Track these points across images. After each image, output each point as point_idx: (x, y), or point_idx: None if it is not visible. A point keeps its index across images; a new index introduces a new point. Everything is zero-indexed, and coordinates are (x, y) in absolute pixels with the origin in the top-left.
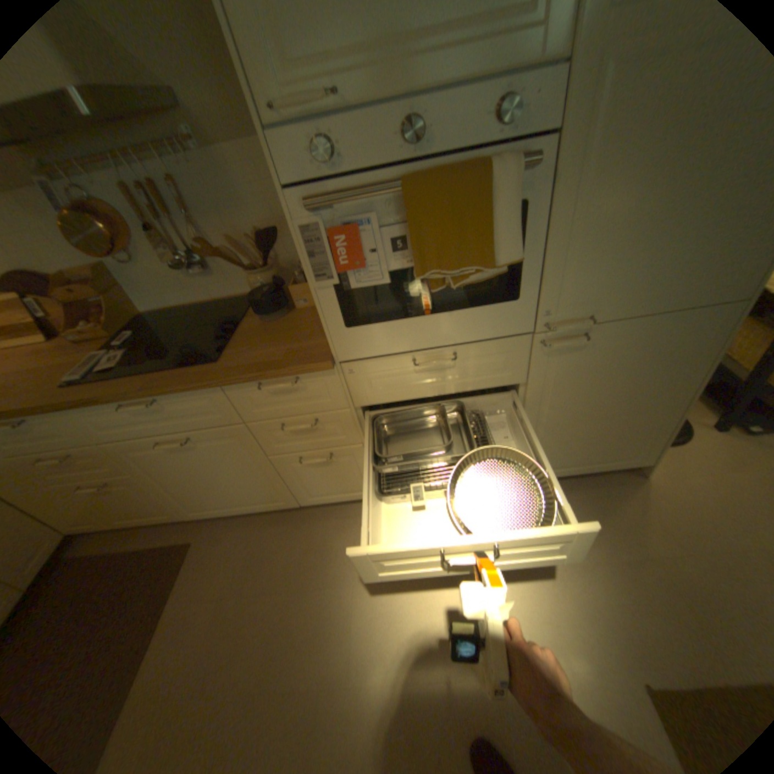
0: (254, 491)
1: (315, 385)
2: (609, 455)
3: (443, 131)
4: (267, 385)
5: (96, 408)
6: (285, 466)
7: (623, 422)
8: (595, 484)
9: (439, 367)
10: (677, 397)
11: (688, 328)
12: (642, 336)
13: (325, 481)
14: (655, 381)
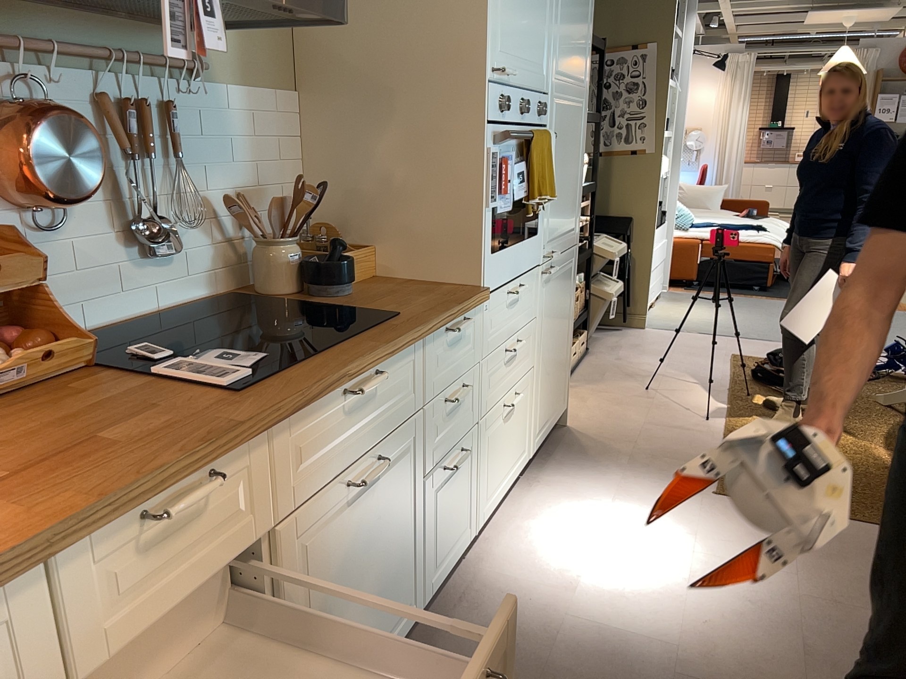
0: (396, 587)
1: (469, 329)
2: (557, 398)
3: (528, 113)
4: (459, 325)
5: (316, 407)
6: (430, 495)
7: (560, 355)
8: (553, 444)
9: (514, 300)
10: (569, 325)
11: (569, 263)
12: (562, 268)
13: (449, 517)
14: (565, 309)
